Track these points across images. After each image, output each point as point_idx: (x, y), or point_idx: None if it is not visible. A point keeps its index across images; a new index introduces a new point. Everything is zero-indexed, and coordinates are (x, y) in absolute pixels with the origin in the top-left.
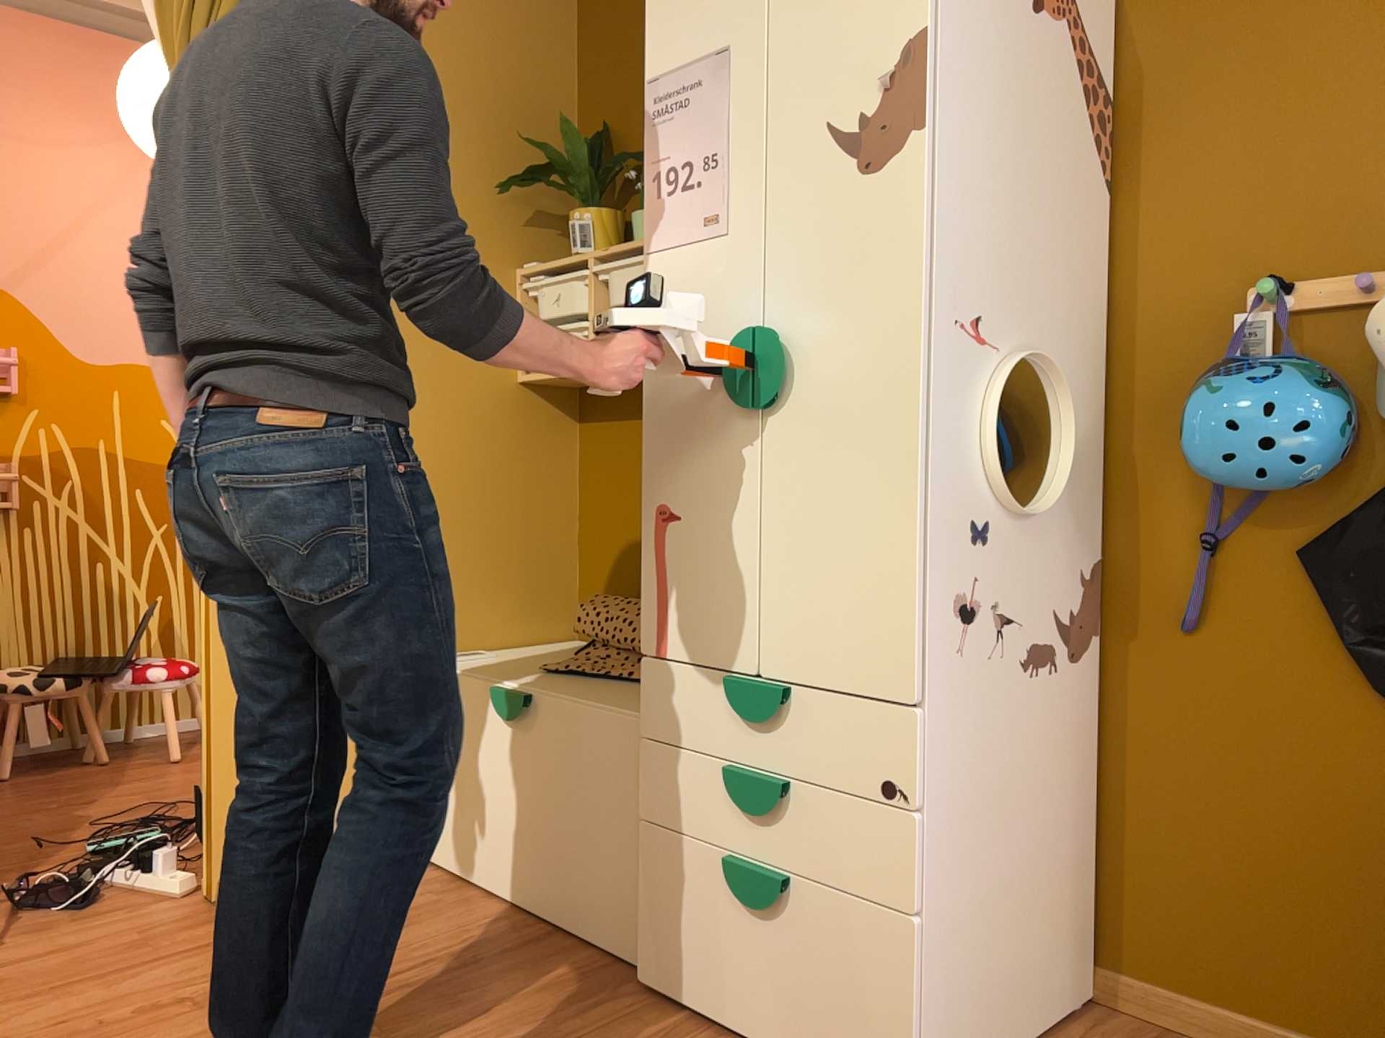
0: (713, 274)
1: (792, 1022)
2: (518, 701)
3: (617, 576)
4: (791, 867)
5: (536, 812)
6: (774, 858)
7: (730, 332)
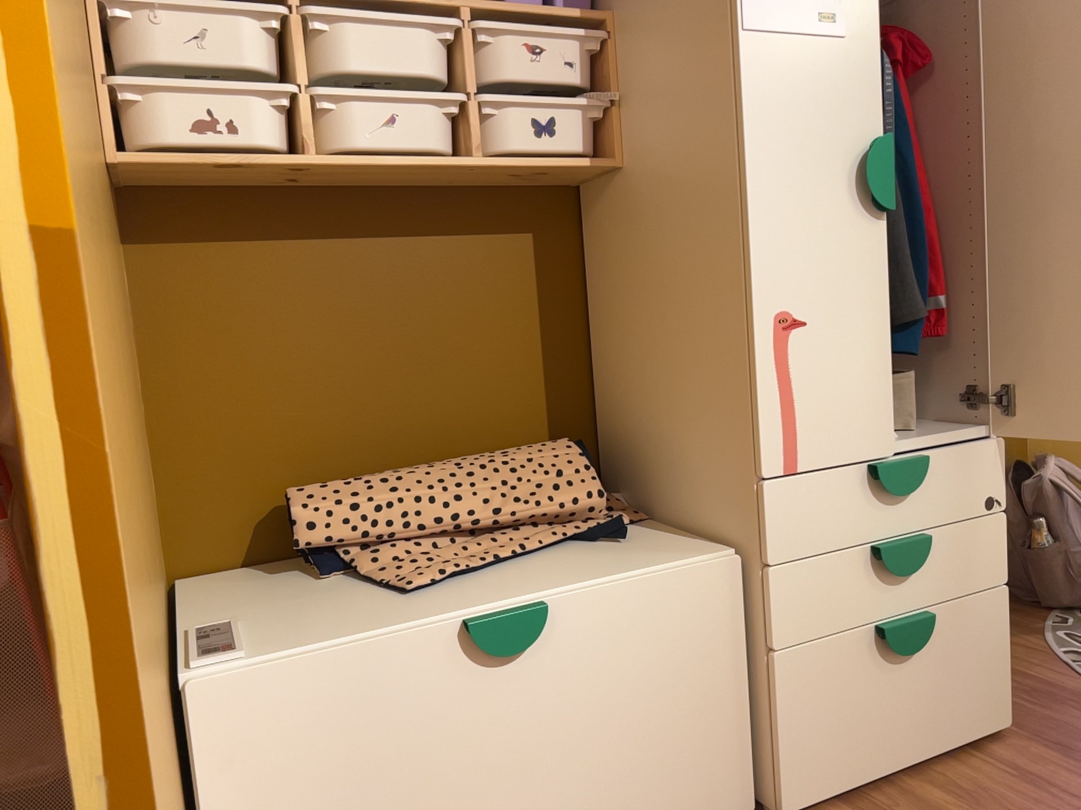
0: (831, 75)
1: (933, 722)
2: (540, 617)
3: (257, 463)
4: (928, 599)
5: (566, 751)
6: (913, 602)
7: (854, 137)
